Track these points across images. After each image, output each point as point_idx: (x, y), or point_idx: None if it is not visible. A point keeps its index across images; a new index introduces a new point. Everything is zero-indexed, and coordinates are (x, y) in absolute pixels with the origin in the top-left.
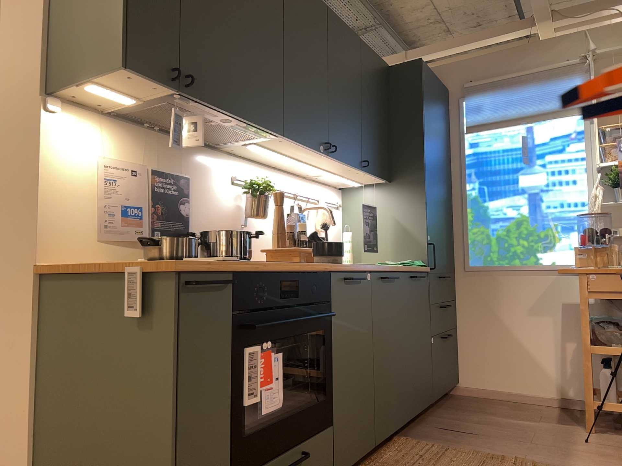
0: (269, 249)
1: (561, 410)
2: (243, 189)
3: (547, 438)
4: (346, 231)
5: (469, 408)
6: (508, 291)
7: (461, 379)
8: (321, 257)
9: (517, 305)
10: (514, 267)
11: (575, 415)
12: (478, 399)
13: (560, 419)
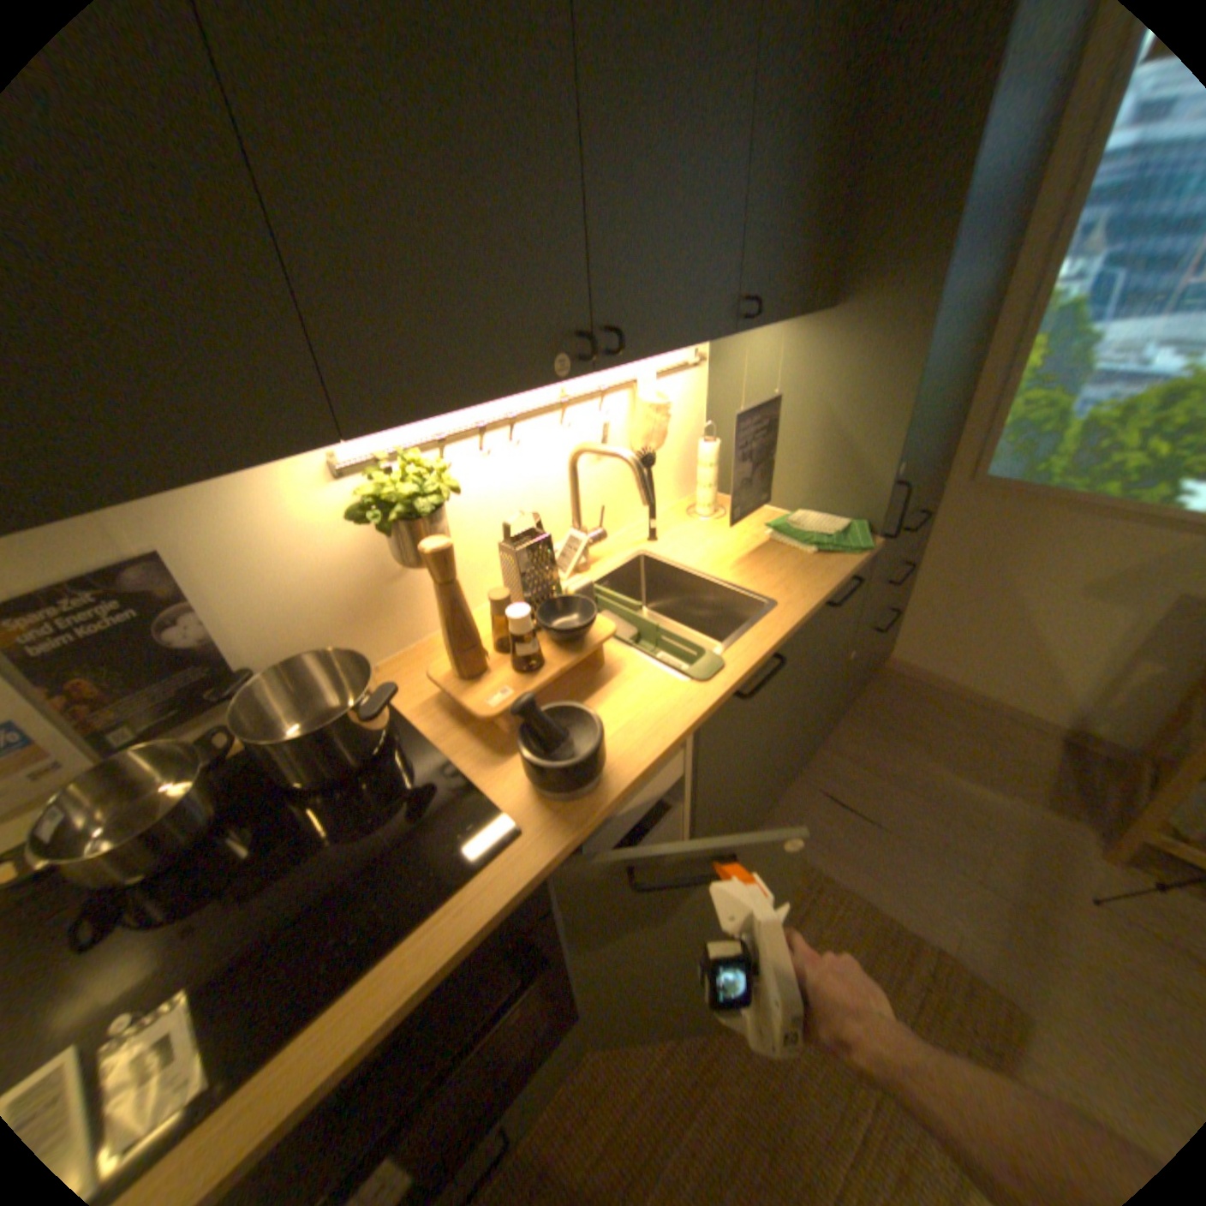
0: (440, 686)
1: (1065, 754)
2: (357, 511)
3: (1017, 870)
4: (703, 436)
5: (893, 725)
6: (1058, 541)
7: (896, 651)
8: (533, 790)
9: (1065, 572)
10: (1098, 501)
11: (1090, 779)
12: (916, 691)
13: (1056, 792)
